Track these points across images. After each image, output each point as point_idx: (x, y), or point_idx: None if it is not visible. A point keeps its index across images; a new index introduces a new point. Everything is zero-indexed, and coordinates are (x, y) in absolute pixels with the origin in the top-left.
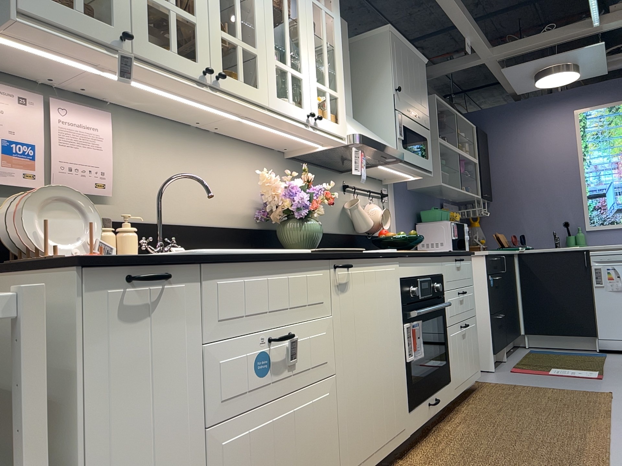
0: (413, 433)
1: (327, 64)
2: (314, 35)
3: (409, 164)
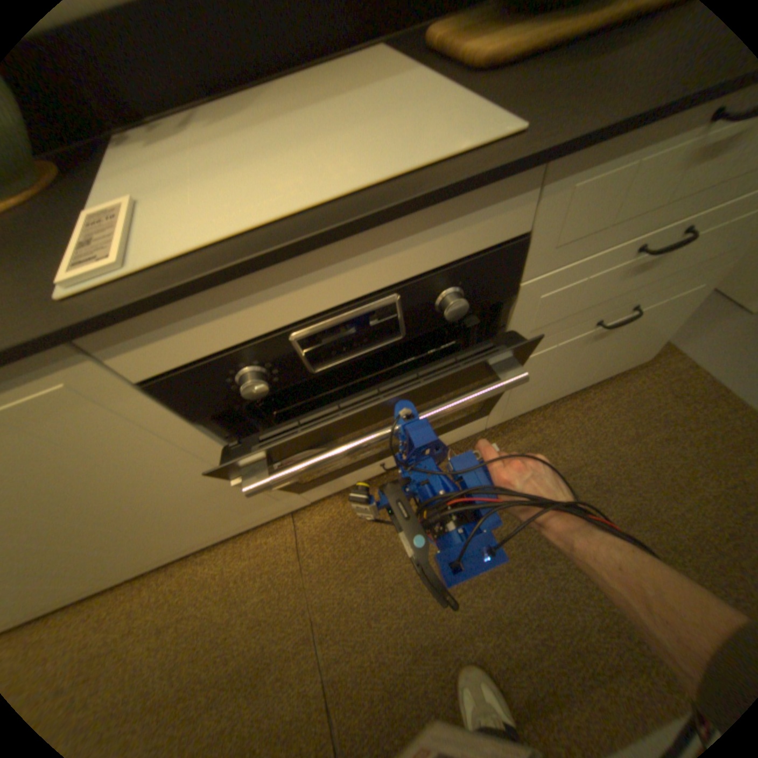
0: (320, 498)
1: None
2: None
3: None
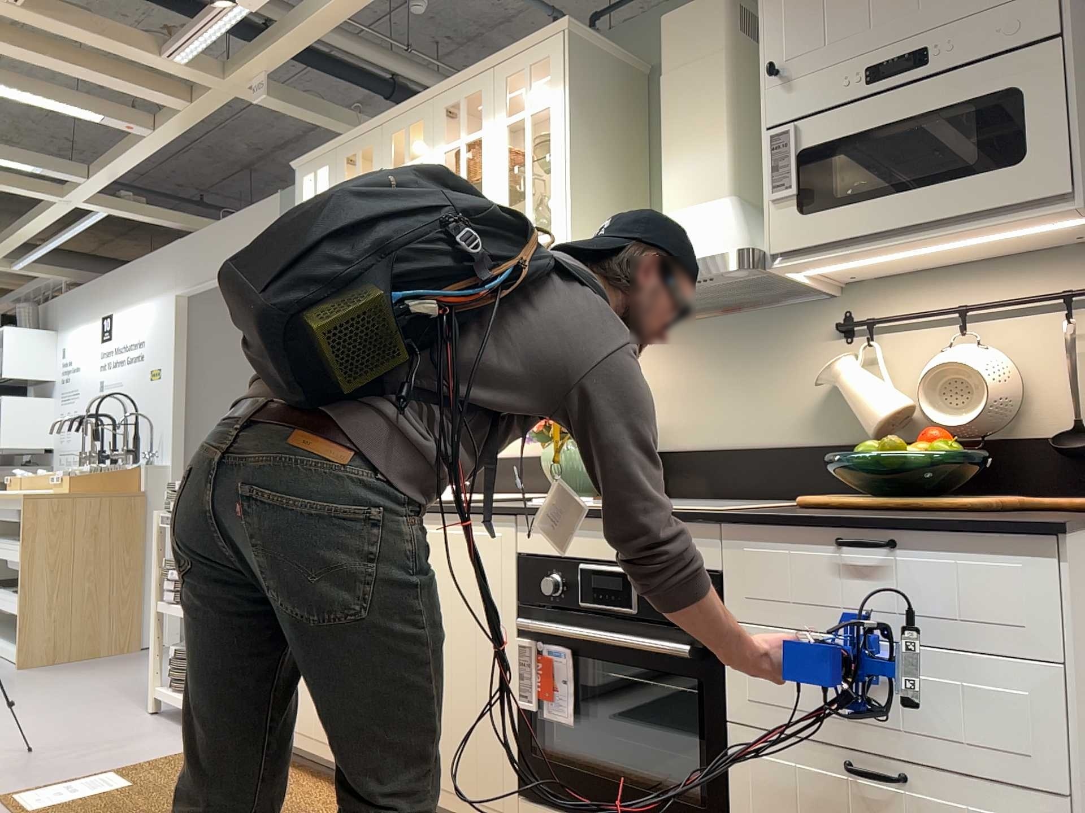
0: None
1: (529, 200)
2: (505, 177)
3: (857, 239)
